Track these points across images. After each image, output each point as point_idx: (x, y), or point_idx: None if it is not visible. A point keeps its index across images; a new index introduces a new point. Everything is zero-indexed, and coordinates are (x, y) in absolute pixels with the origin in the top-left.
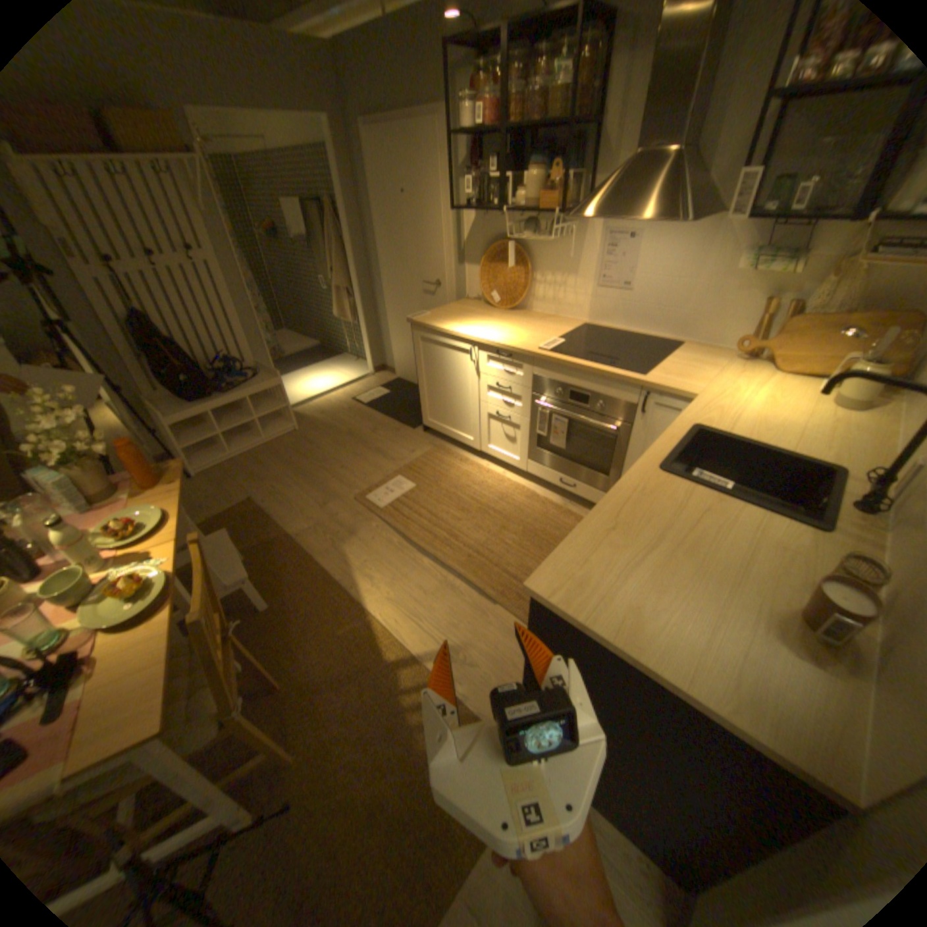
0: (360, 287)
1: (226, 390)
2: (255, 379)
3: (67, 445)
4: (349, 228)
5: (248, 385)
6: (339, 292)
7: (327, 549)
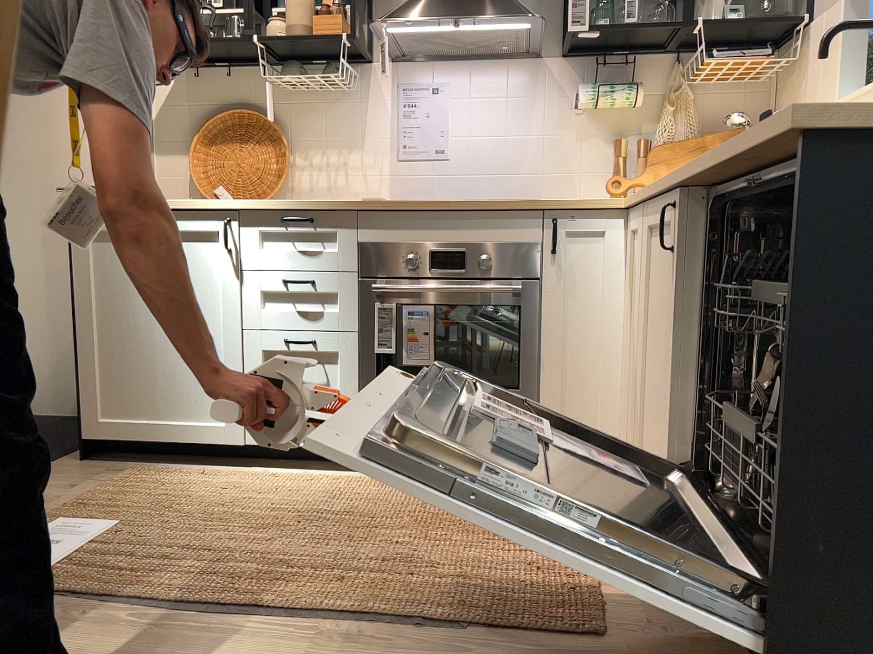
0: None
1: None
2: None
3: None
4: None
5: None
6: None
7: None
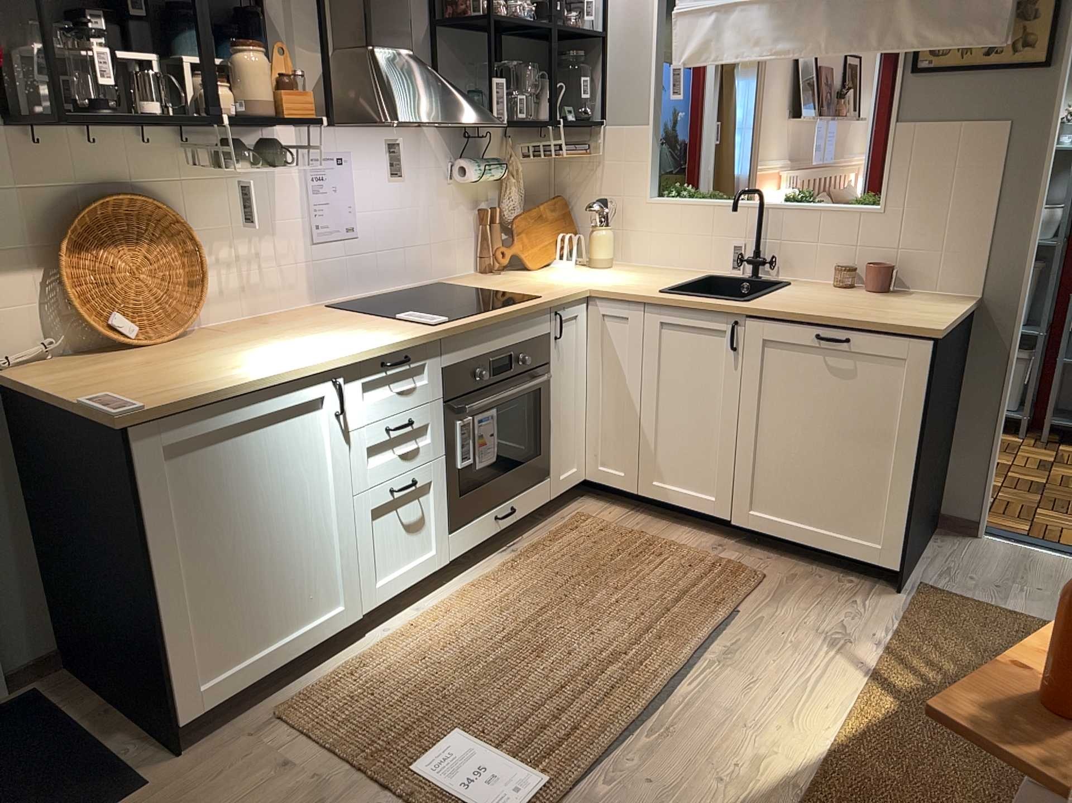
0: None
1: None
2: None
3: None
4: None
5: None
6: None
7: None
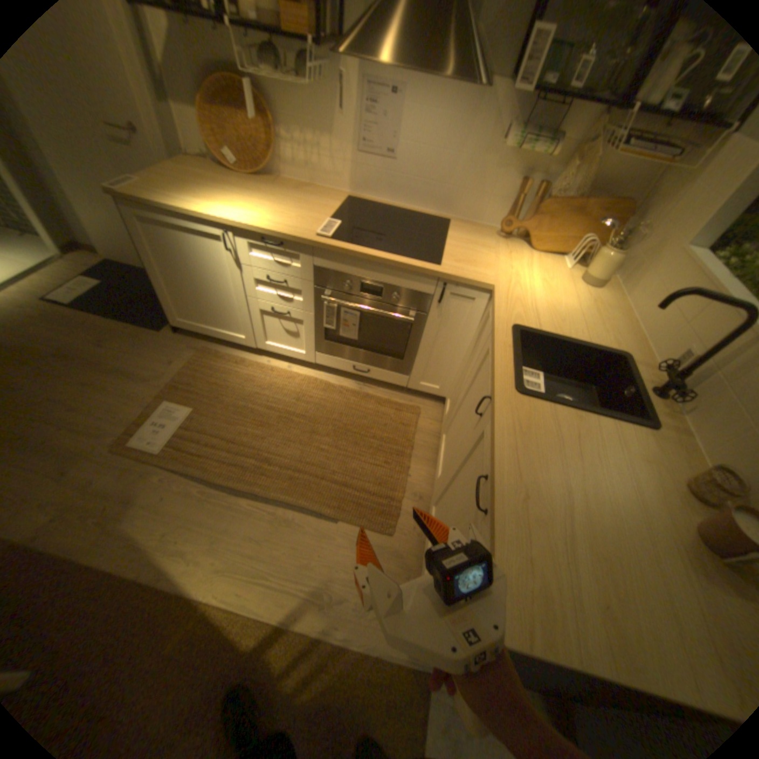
0: None
1: None
2: None
3: None
4: None
5: None
6: None
7: (99, 539)
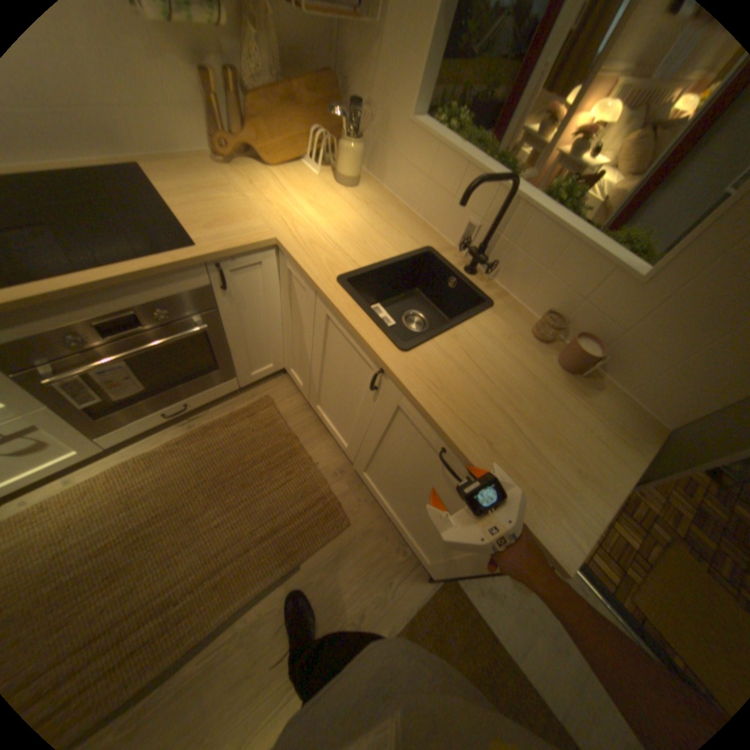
0: None
1: None
2: None
3: None
4: None
5: None
6: None
7: None
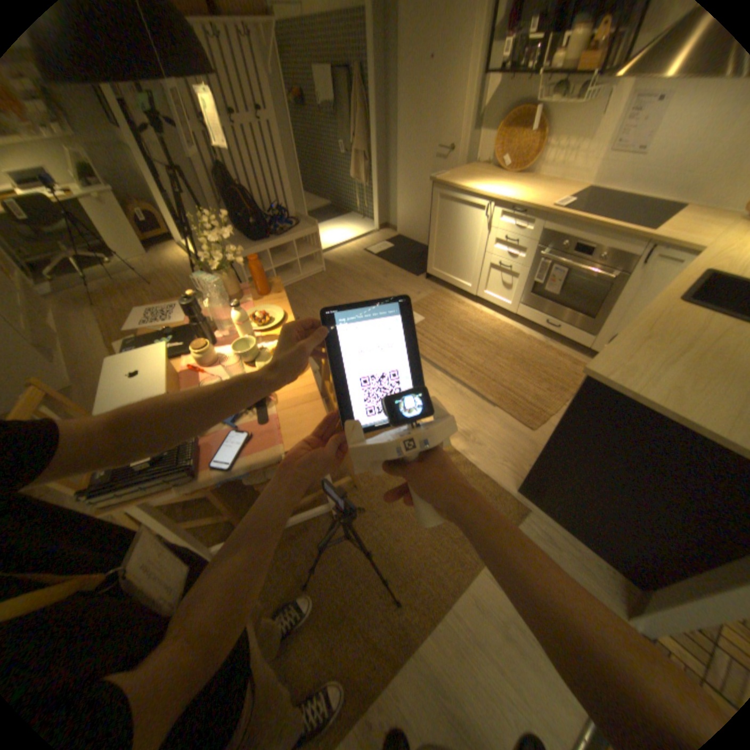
0: (376, 151)
1: (279, 233)
2: (298, 226)
3: (218, 256)
4: (374, 94)
5: (294, 231)
6: (355, 156)
7: None
